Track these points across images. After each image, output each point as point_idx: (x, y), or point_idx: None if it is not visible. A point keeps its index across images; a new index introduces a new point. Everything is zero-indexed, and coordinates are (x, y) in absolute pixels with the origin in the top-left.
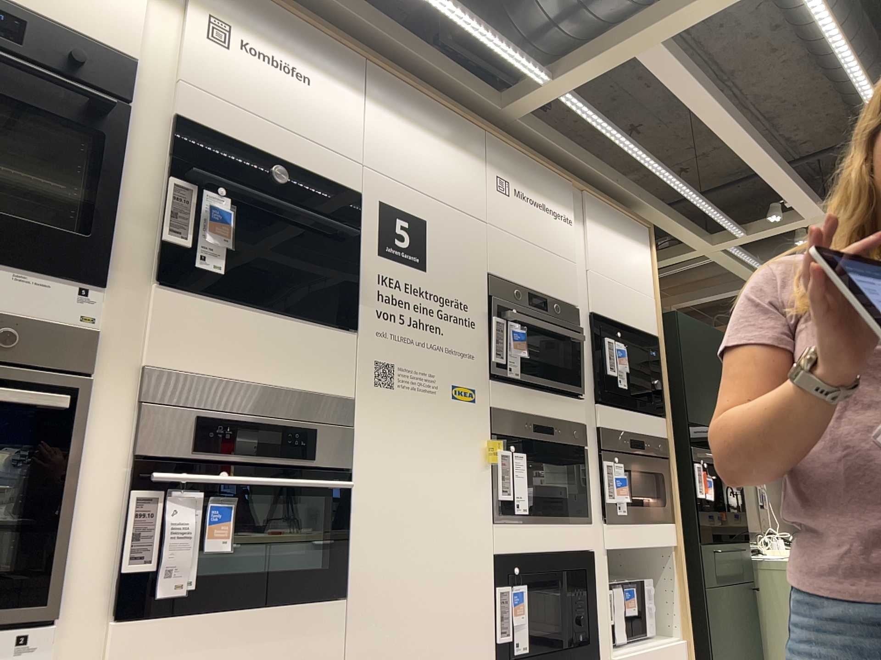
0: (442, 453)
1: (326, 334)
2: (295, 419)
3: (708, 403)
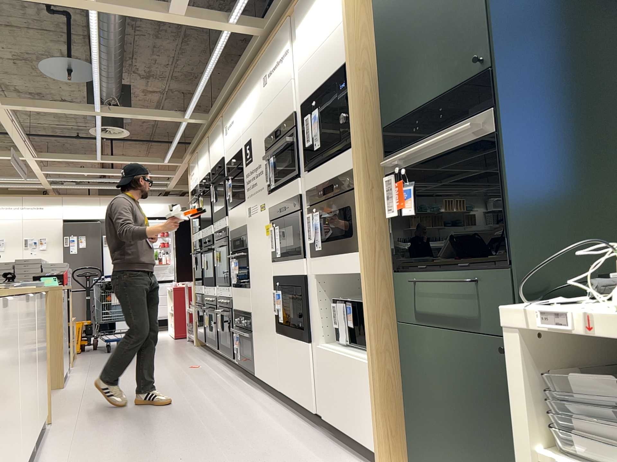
0: (260, 235)
1: (241, 206)
2: (240, 235)
3: (424, 71)
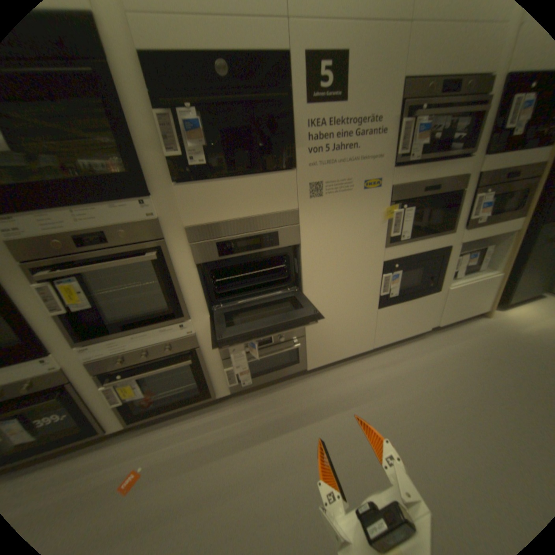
0: (354, 222)
1: (275, 178)
2: (265, 229)
3: None
